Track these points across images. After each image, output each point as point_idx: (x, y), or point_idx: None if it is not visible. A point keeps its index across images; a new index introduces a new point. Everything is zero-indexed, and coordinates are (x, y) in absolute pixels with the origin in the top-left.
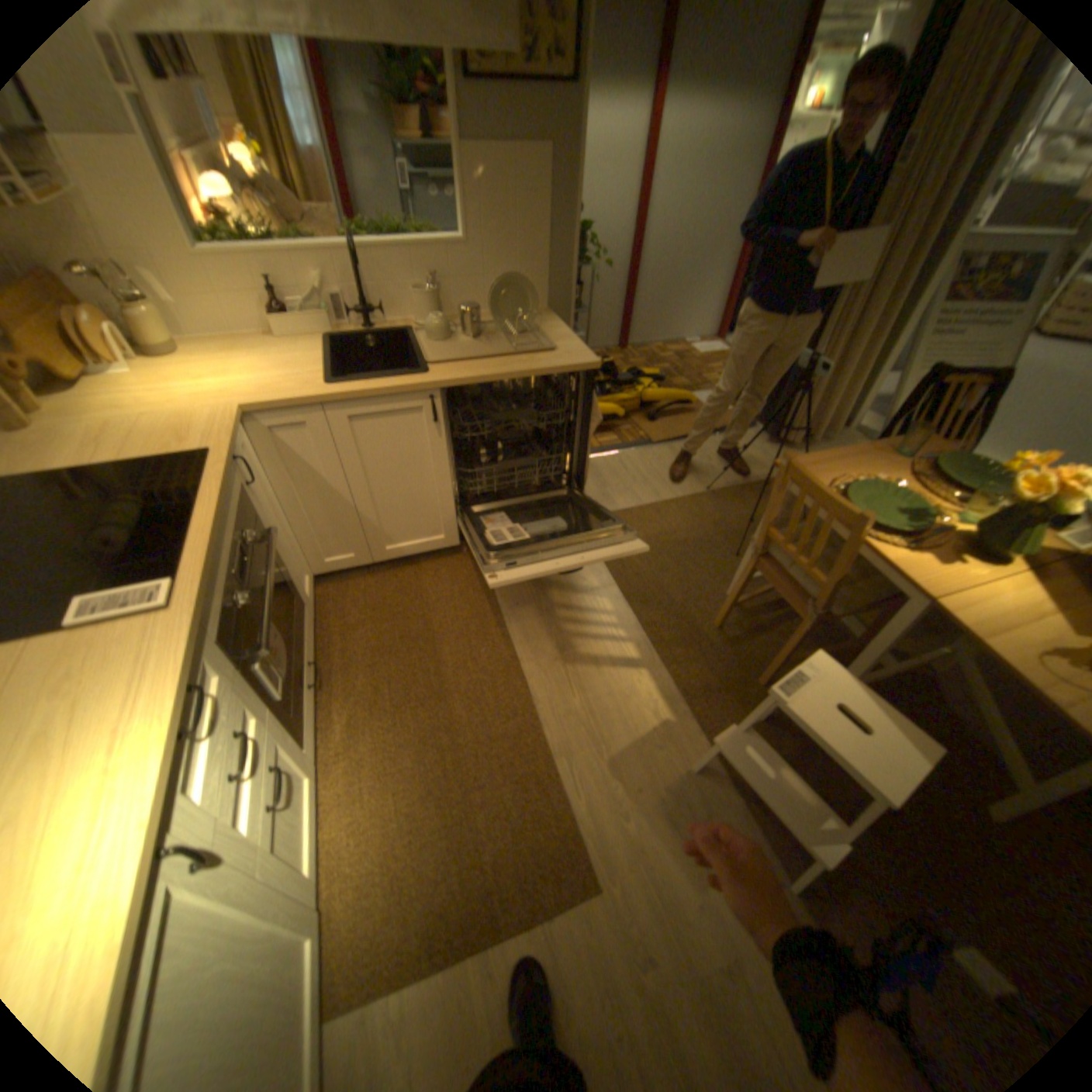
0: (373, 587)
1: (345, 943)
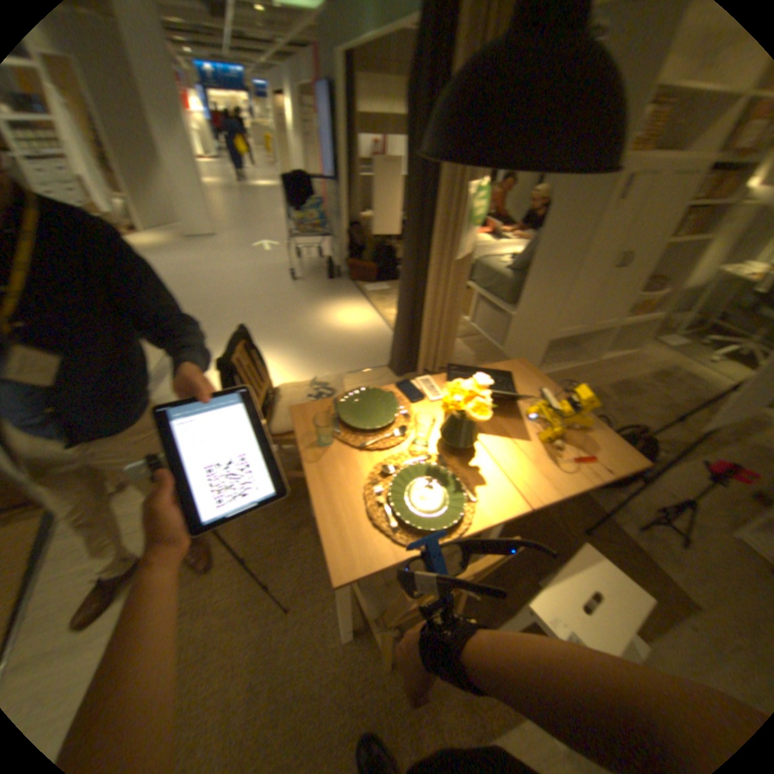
0: None
1: None
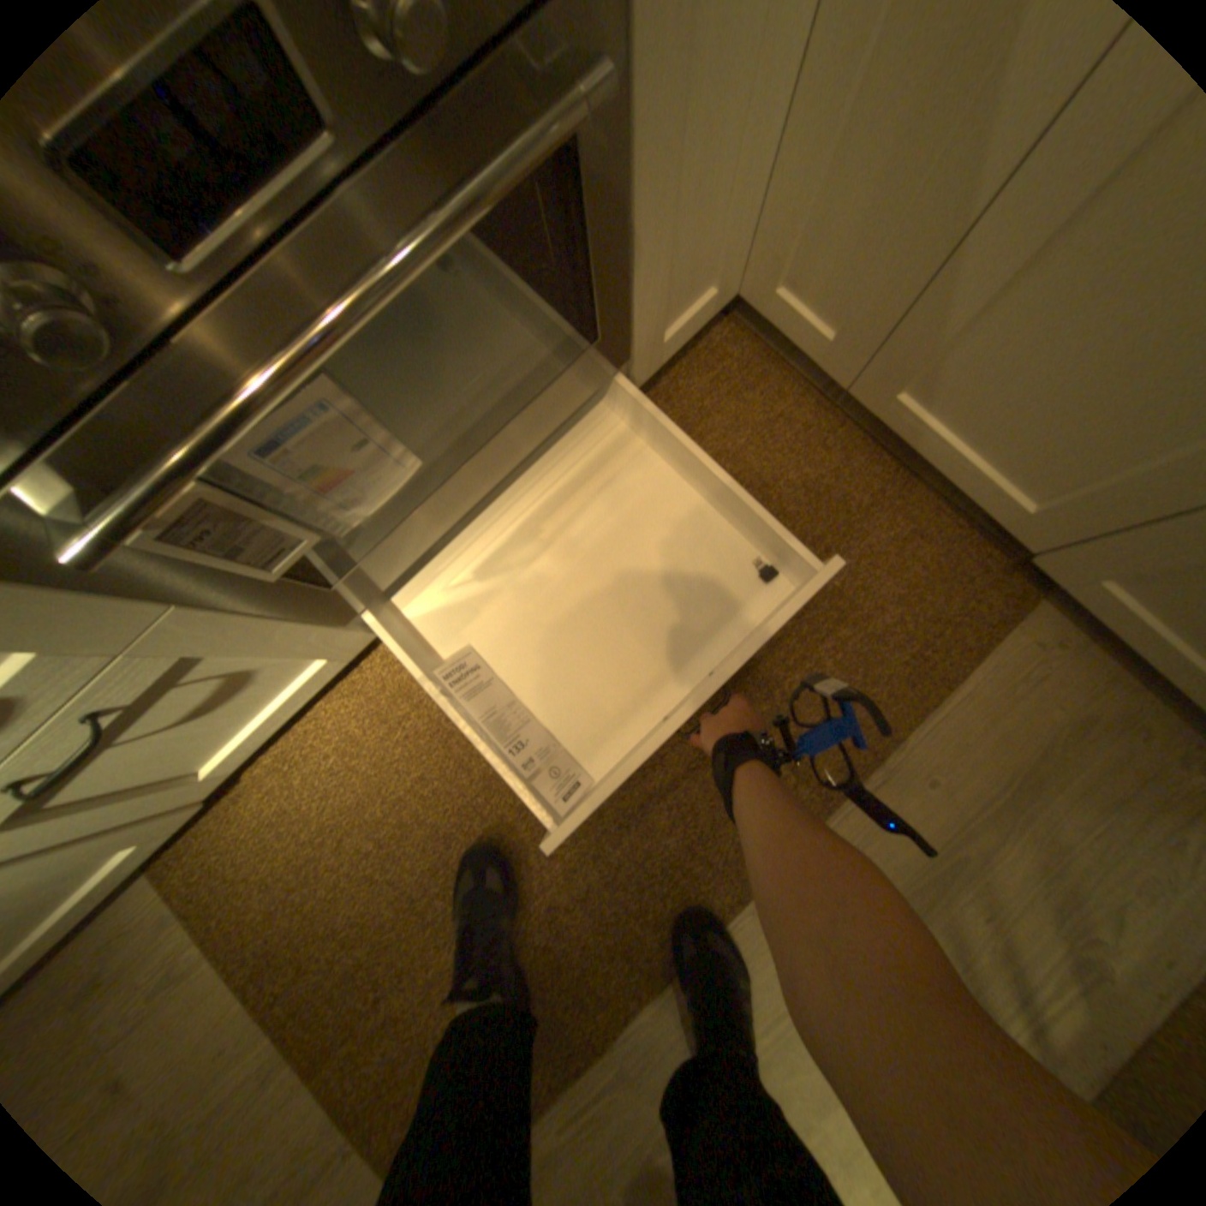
0: (794, 429)
1: (219, 849)
